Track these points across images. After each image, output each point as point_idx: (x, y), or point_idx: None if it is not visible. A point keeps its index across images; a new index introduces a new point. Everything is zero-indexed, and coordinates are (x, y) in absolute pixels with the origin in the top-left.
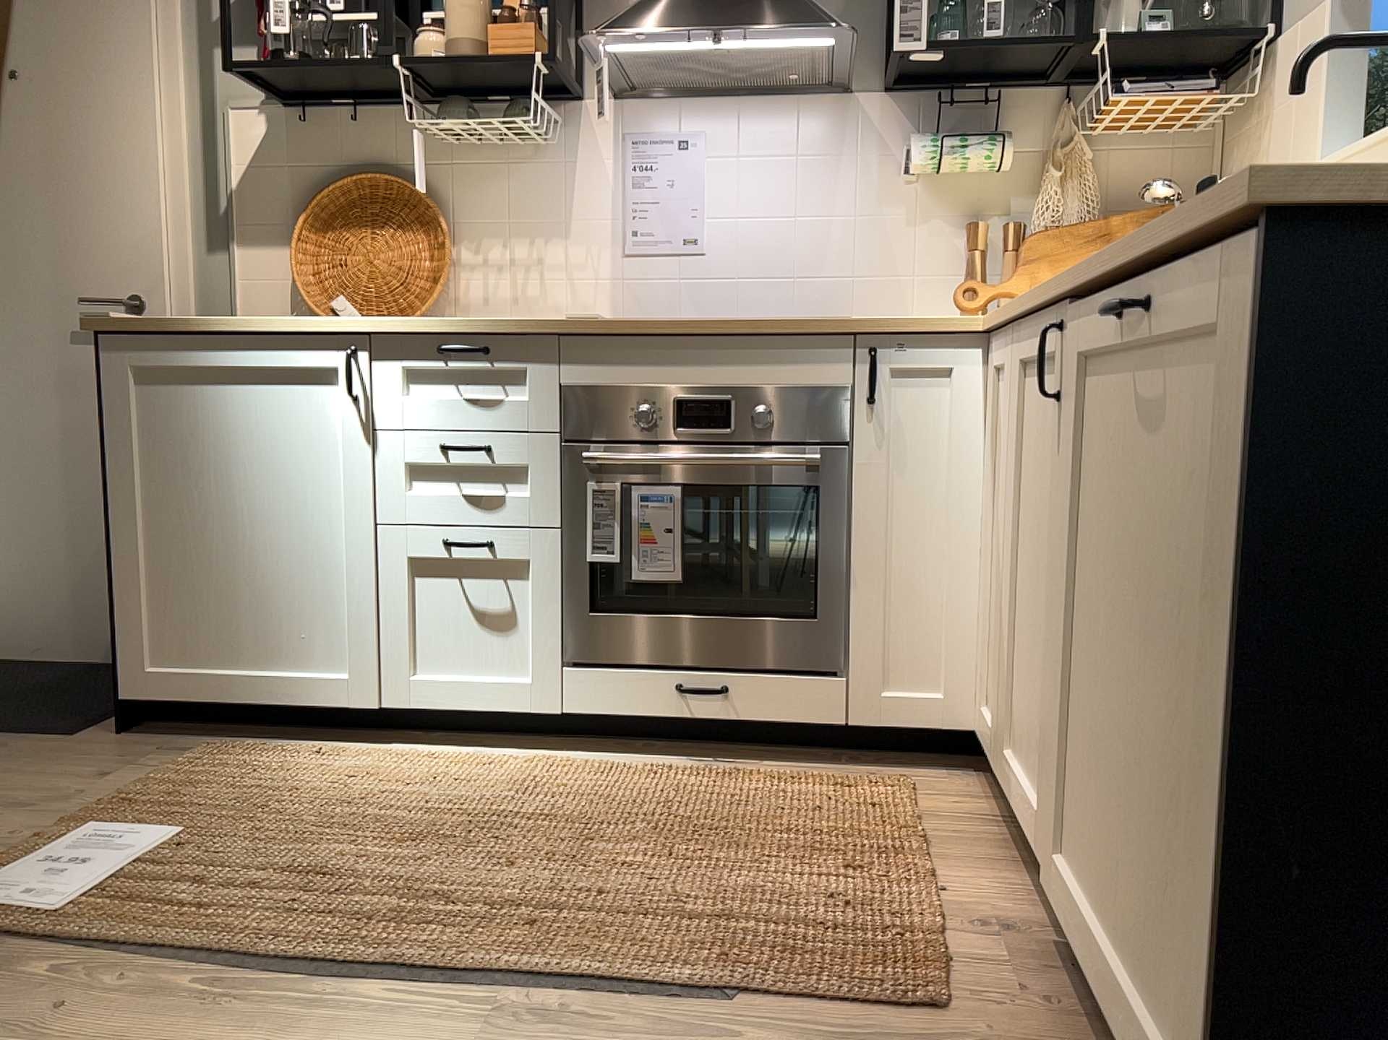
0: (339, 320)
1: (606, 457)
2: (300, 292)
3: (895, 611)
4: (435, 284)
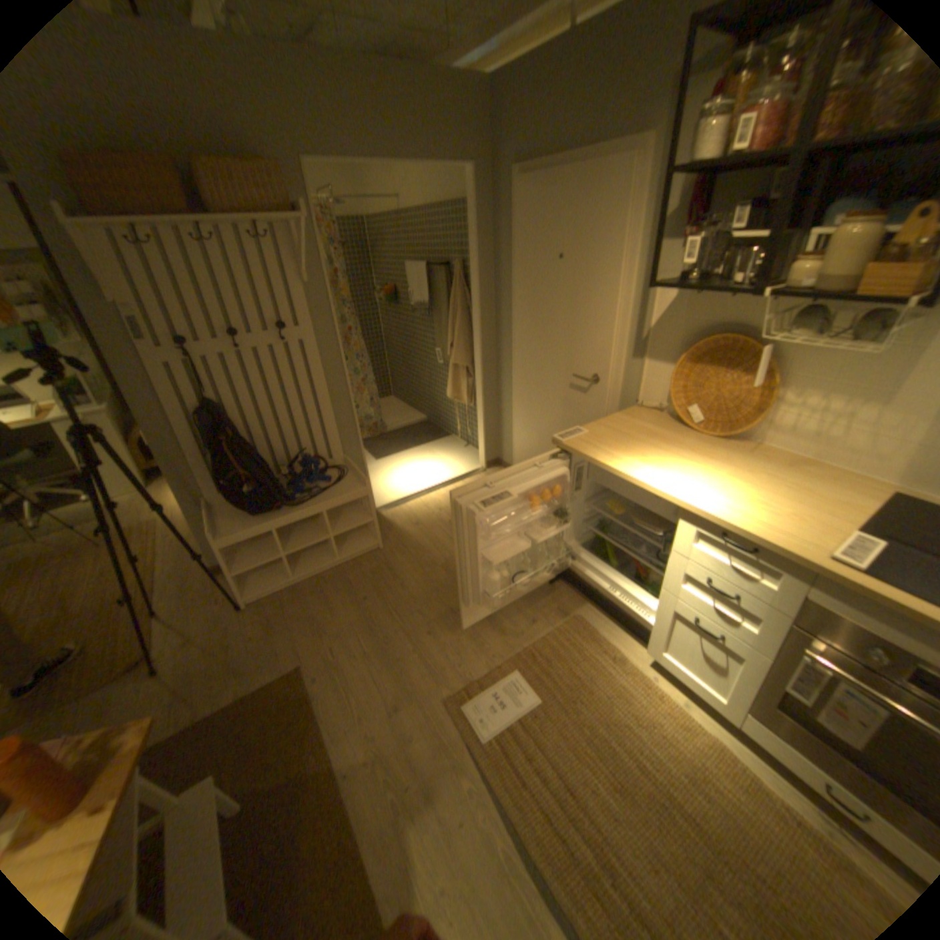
0: (668, 490)
1: (824, 665)
2: (672, 399)
3: None
4: (760, 412)
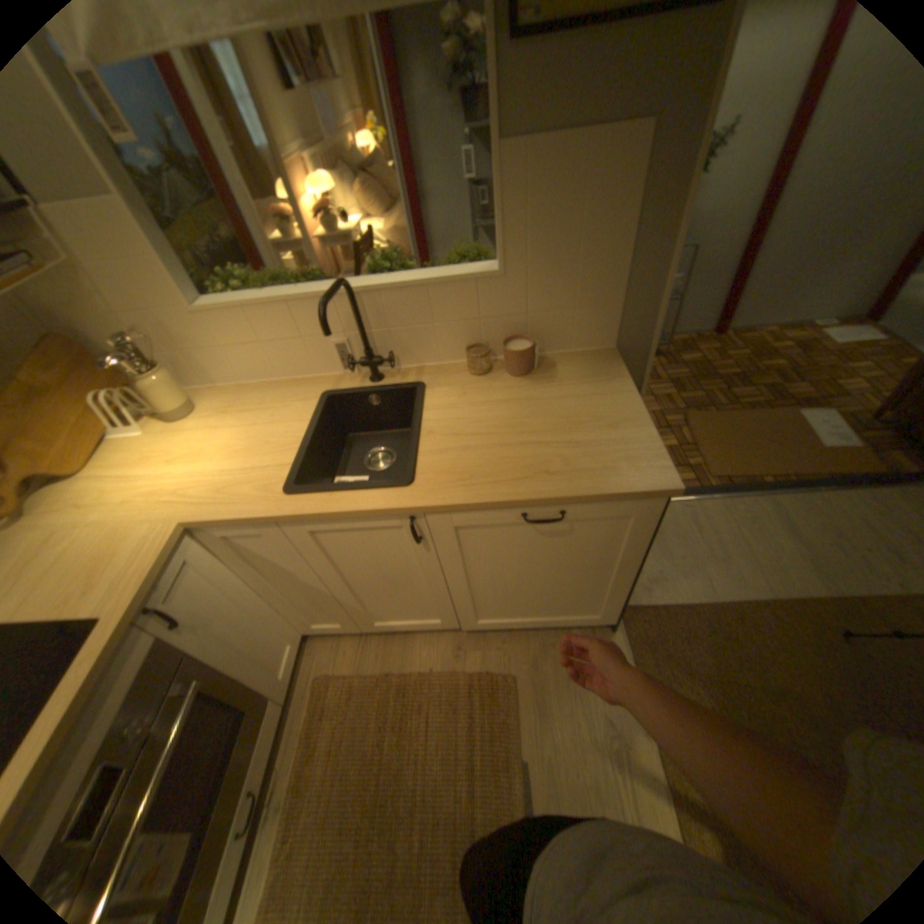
0: None
1: None
2: None
3: (254, 659)
4: None
